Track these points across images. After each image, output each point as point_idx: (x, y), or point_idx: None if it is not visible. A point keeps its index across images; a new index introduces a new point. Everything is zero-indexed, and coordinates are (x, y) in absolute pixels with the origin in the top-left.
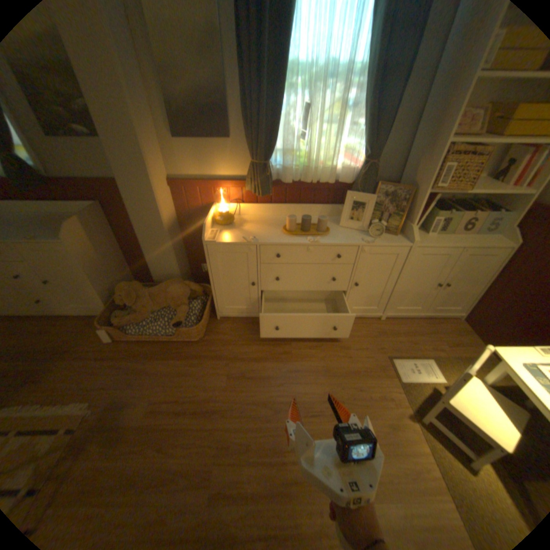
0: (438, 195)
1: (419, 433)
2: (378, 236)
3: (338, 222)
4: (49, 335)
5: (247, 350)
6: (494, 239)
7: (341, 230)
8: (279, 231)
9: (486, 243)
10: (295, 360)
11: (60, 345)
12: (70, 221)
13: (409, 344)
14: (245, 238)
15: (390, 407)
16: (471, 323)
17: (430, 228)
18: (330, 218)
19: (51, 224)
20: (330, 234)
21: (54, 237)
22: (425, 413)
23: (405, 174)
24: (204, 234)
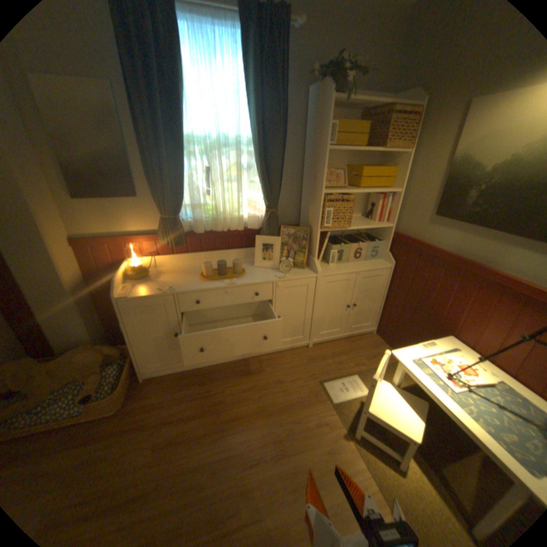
0: (328, 233)
1: (354, 451)
2: (288, 272)
3: (254, 263)
4: None
5: (176, 410)
6: (377, 263)
7: (256, 270)
8: (197, 278)
9: (372, 266)
10: (230, 407)
11: None
12: None
13: (335, 365)
14: (160, 289)
15: (326, 432)
16: (381, 335)
17: (329, 260)
18: (247, 260)
19: None
20: (247, 275)
21: None
22: (356, 428)
23: (301, 218)
24: (113, 291)
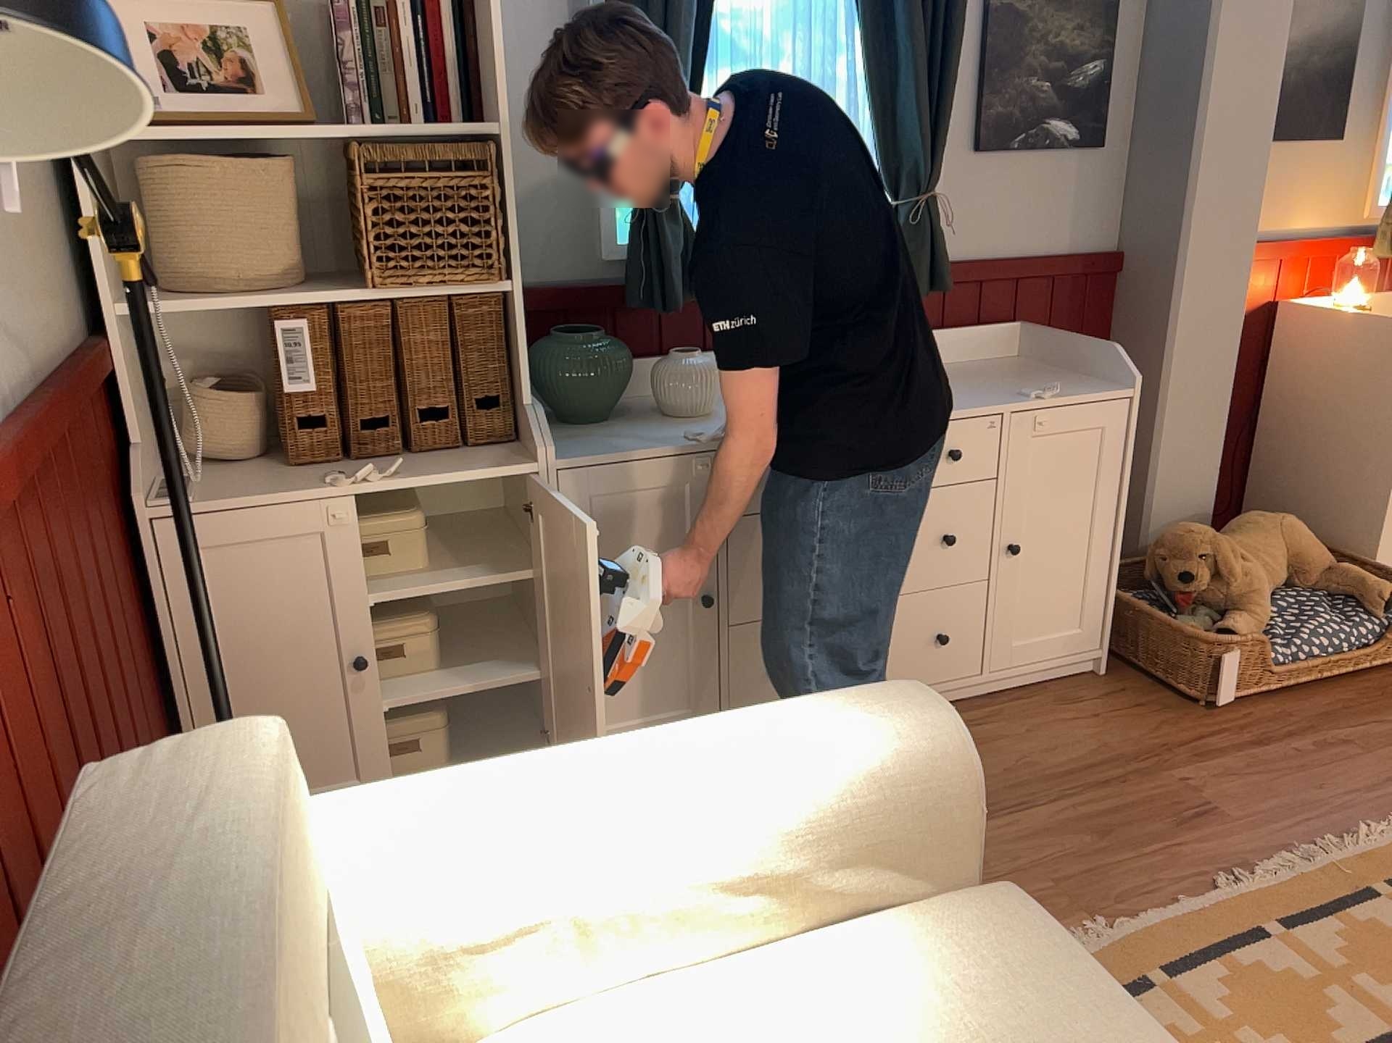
0: None
1: None
2: None
3: None
4: (1016, 740)
5: None
6: None
7: None
8: None
9: None
10: None
11: (1099, 747)
12: (1004, 371)
13: None
14: None
15: None
16: None
17: None
18: None
19: (984, 378)
20: None
21: (1091, 388)
22: None
23: None
24: None
